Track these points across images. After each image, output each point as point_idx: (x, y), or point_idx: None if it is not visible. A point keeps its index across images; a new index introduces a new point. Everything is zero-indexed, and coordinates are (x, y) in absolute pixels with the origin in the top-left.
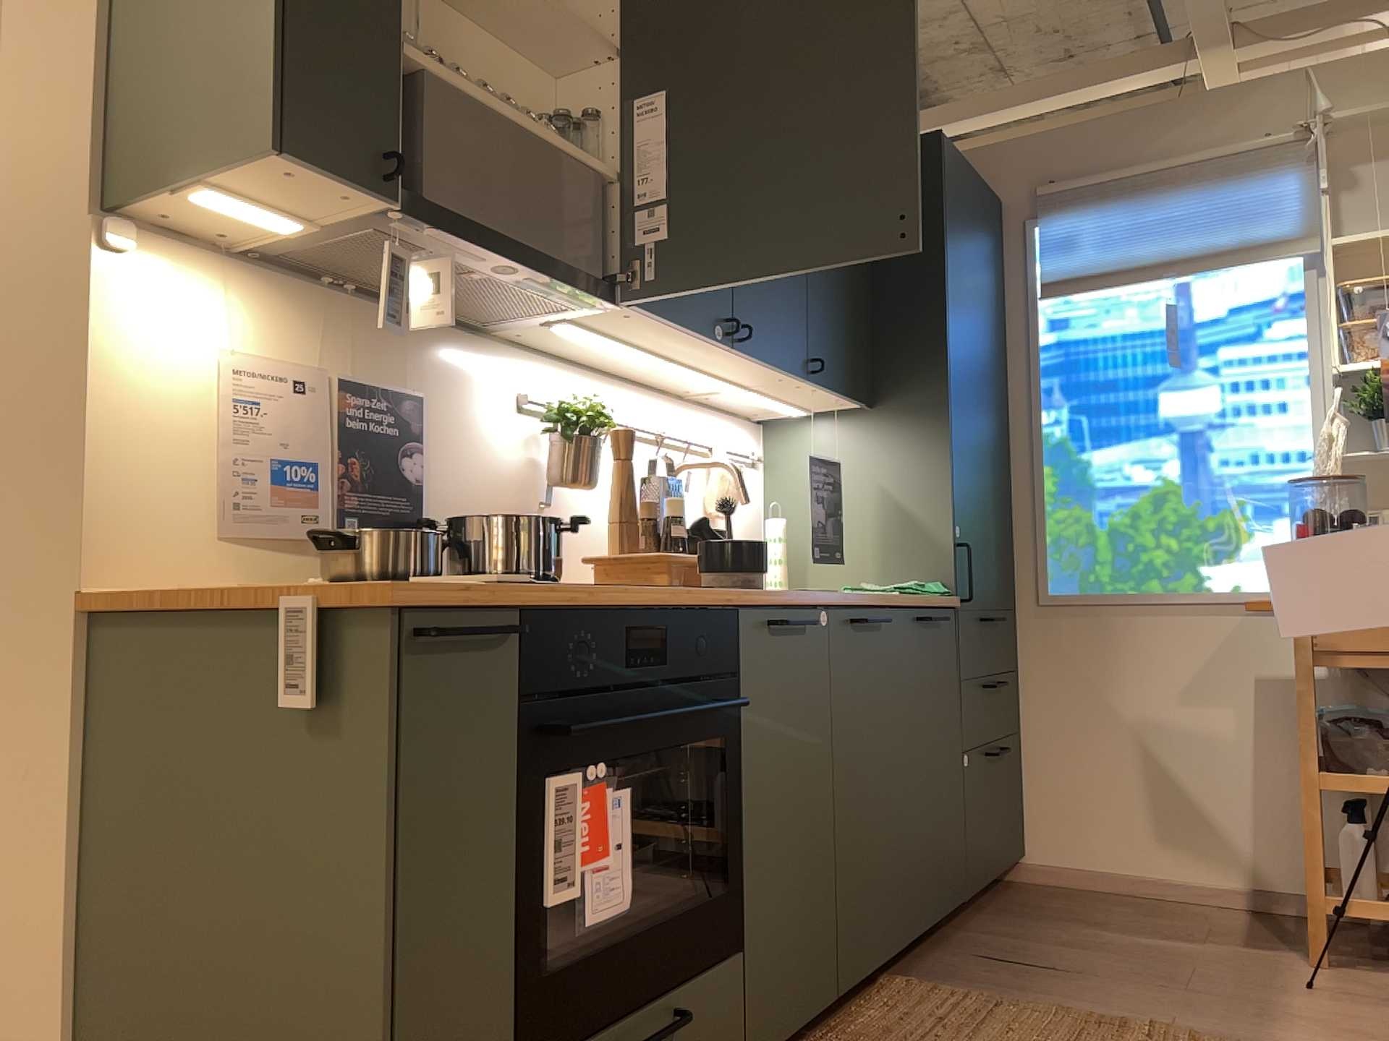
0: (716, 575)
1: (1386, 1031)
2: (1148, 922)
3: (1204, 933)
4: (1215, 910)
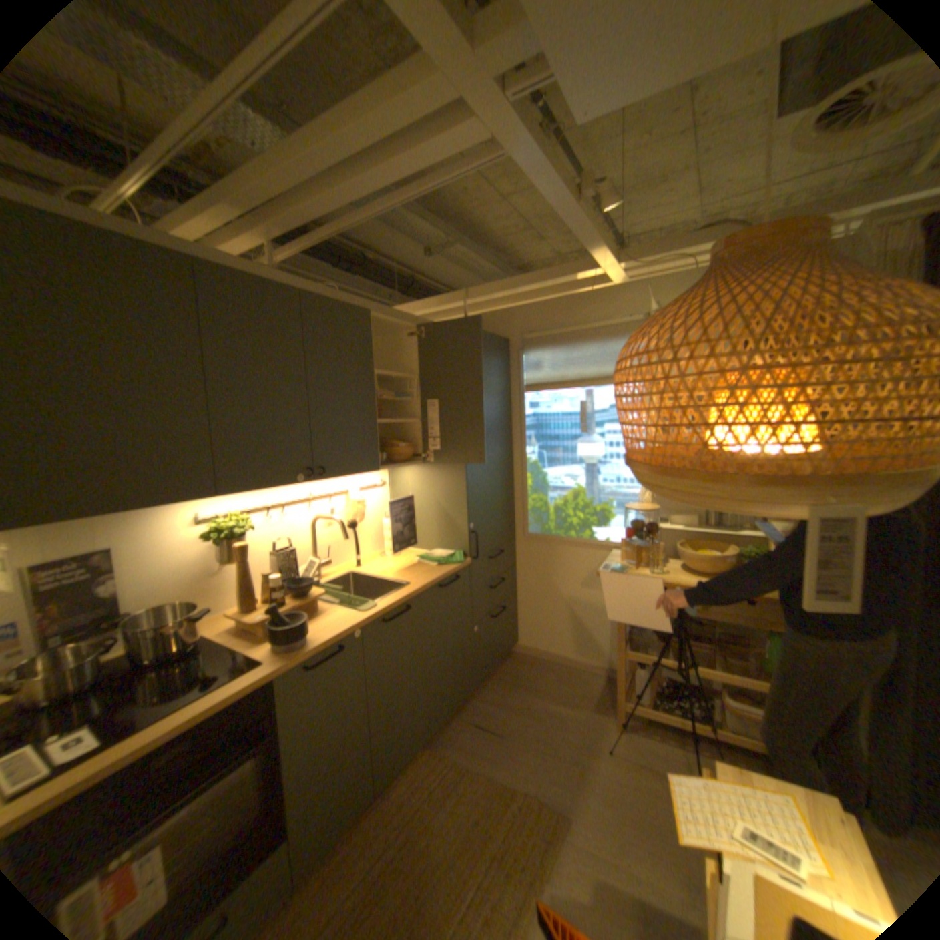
0: (271, 647)
1: (632, 800)
2: (558, 691)
3: (580, 701)
4: (591, 678)
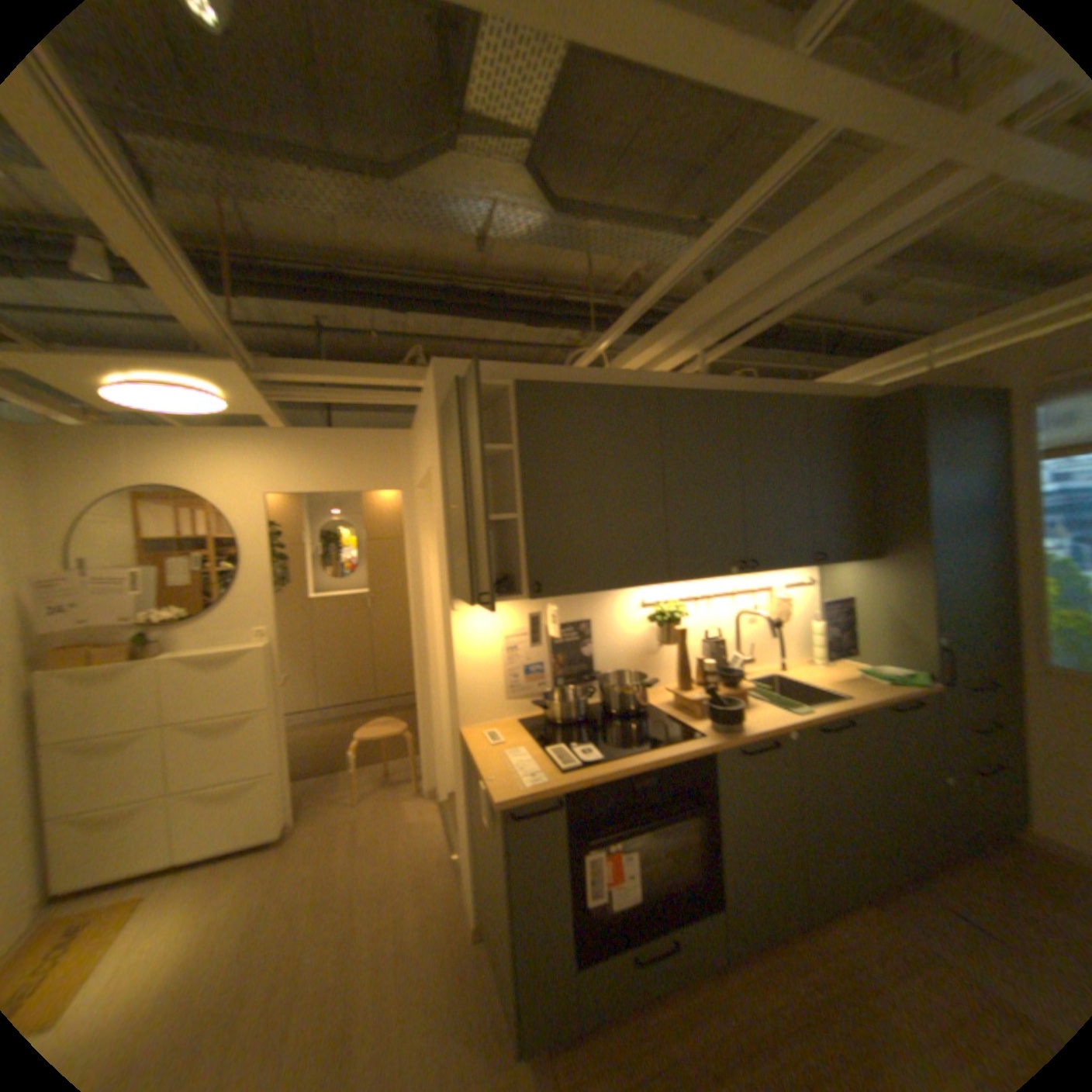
0: (711, 724)
1: None
2: None
3: None
4: None
